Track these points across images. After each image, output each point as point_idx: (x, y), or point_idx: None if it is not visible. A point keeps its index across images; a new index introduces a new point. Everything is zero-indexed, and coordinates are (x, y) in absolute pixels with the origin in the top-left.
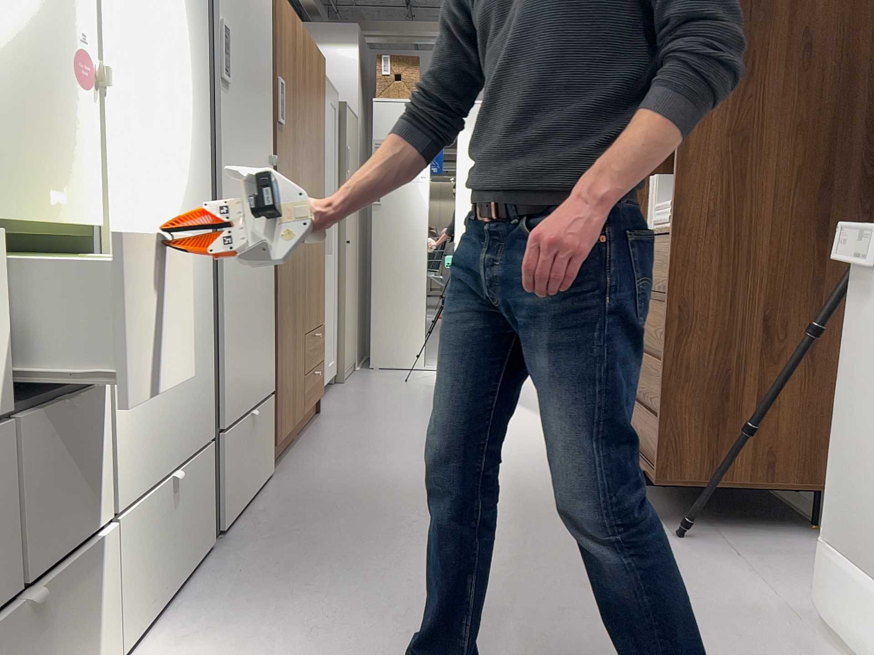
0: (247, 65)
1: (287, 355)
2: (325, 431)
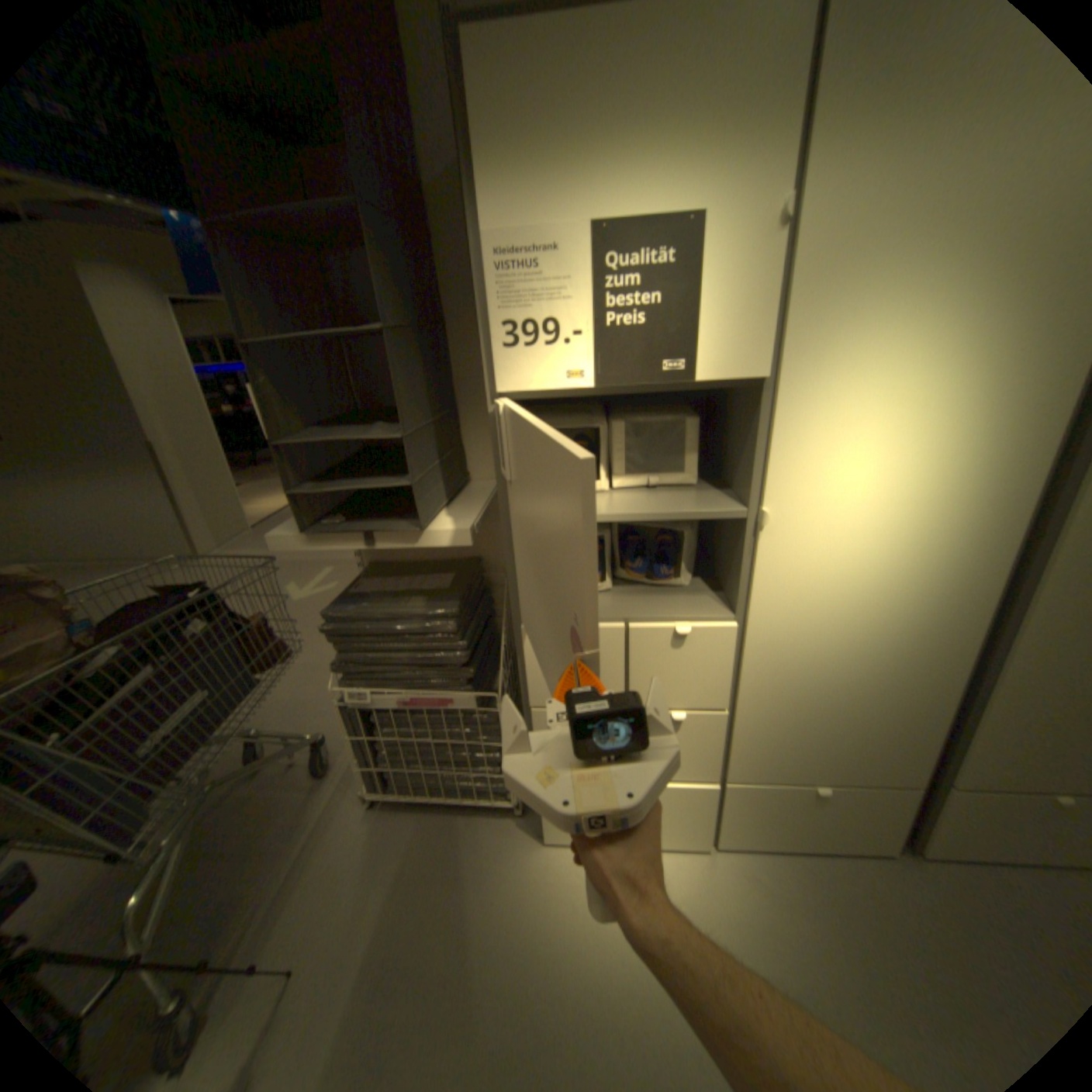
0: None
1: None
2: None
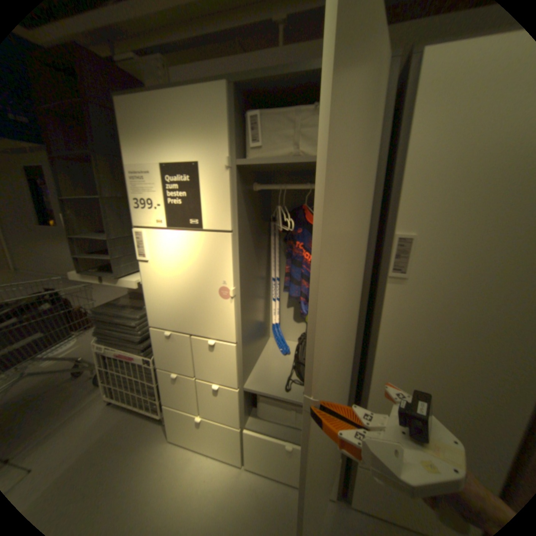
0: (479, 253)
1: None
2: None
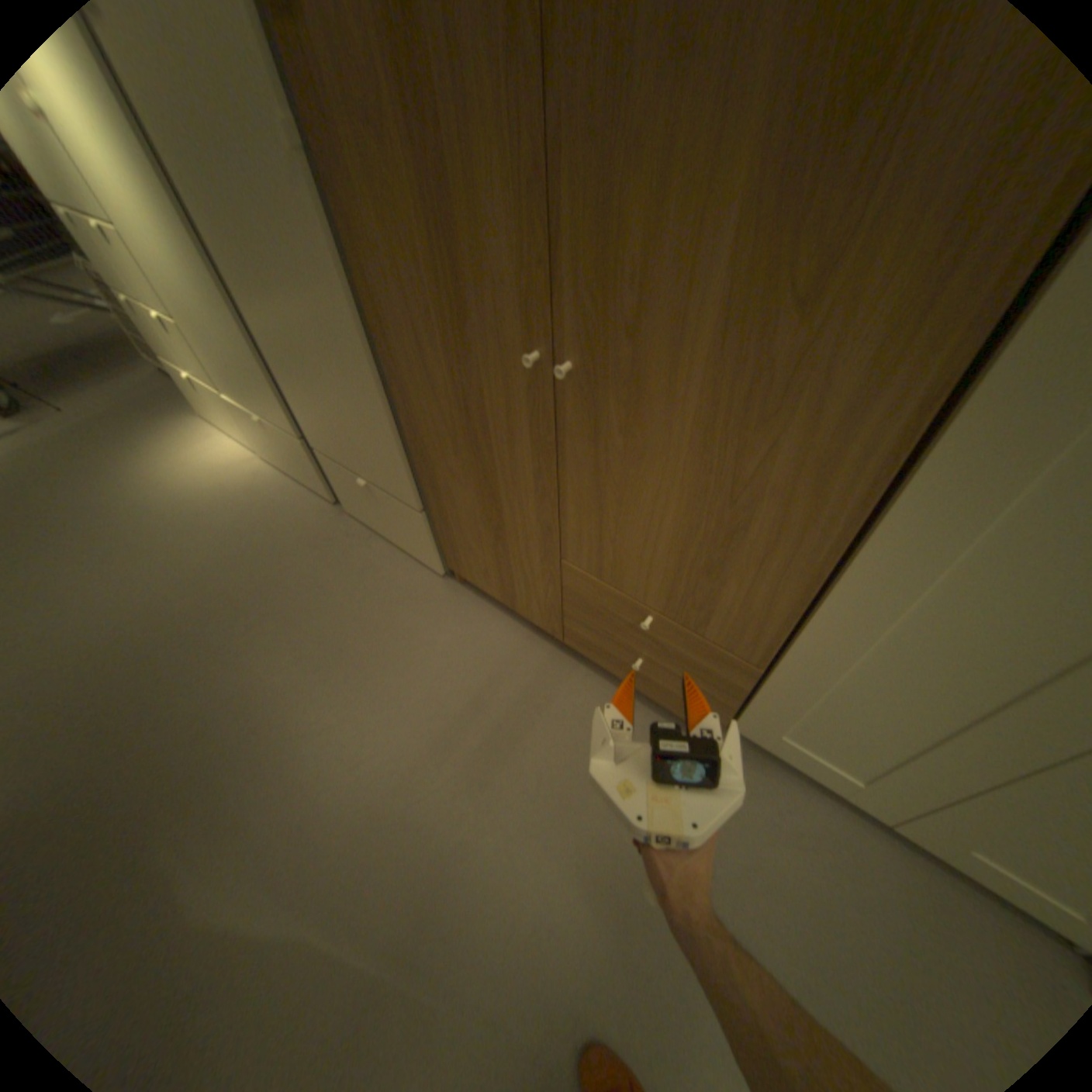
0: None
1: (467, 517)
2: (587, 704)
